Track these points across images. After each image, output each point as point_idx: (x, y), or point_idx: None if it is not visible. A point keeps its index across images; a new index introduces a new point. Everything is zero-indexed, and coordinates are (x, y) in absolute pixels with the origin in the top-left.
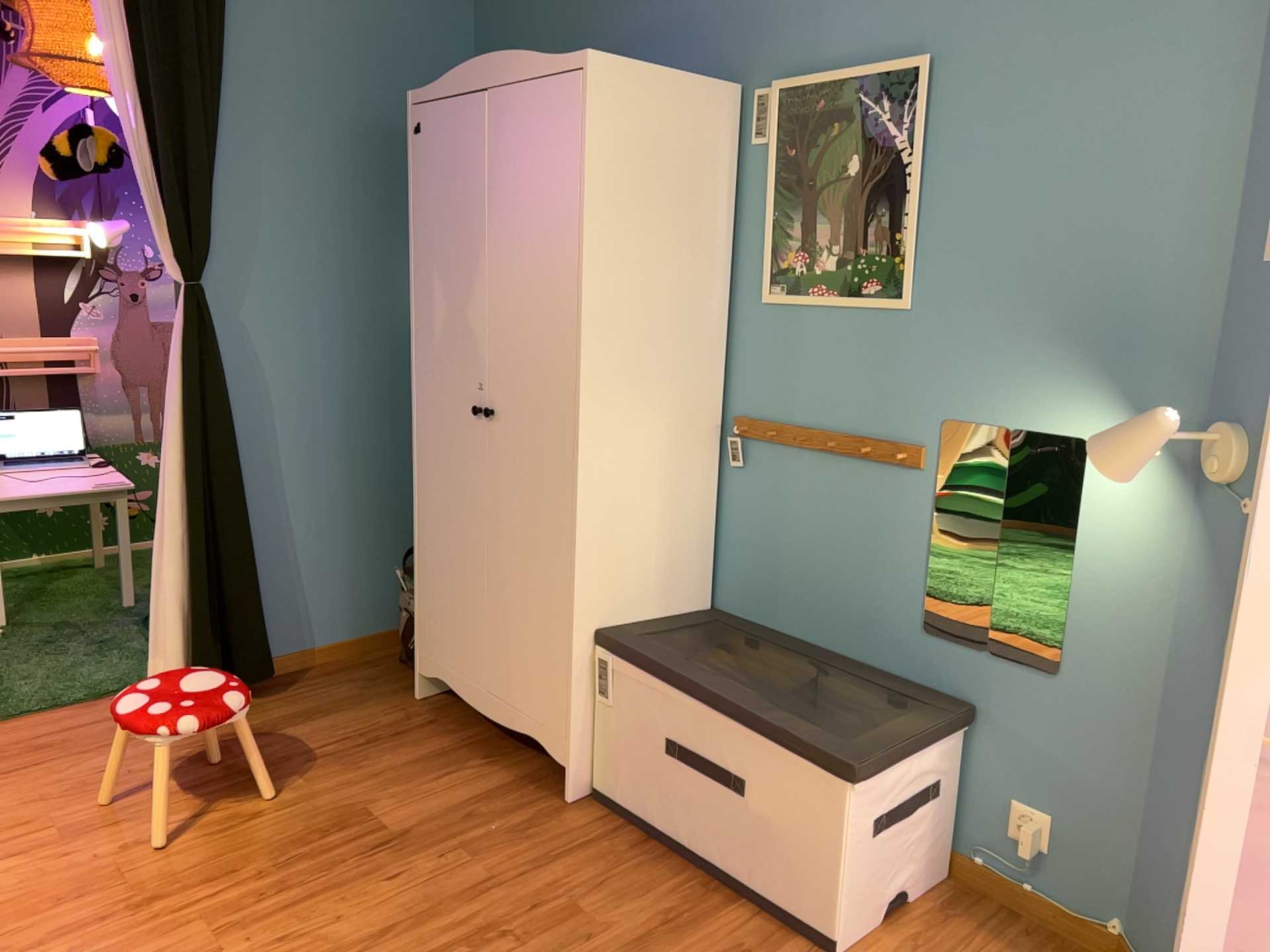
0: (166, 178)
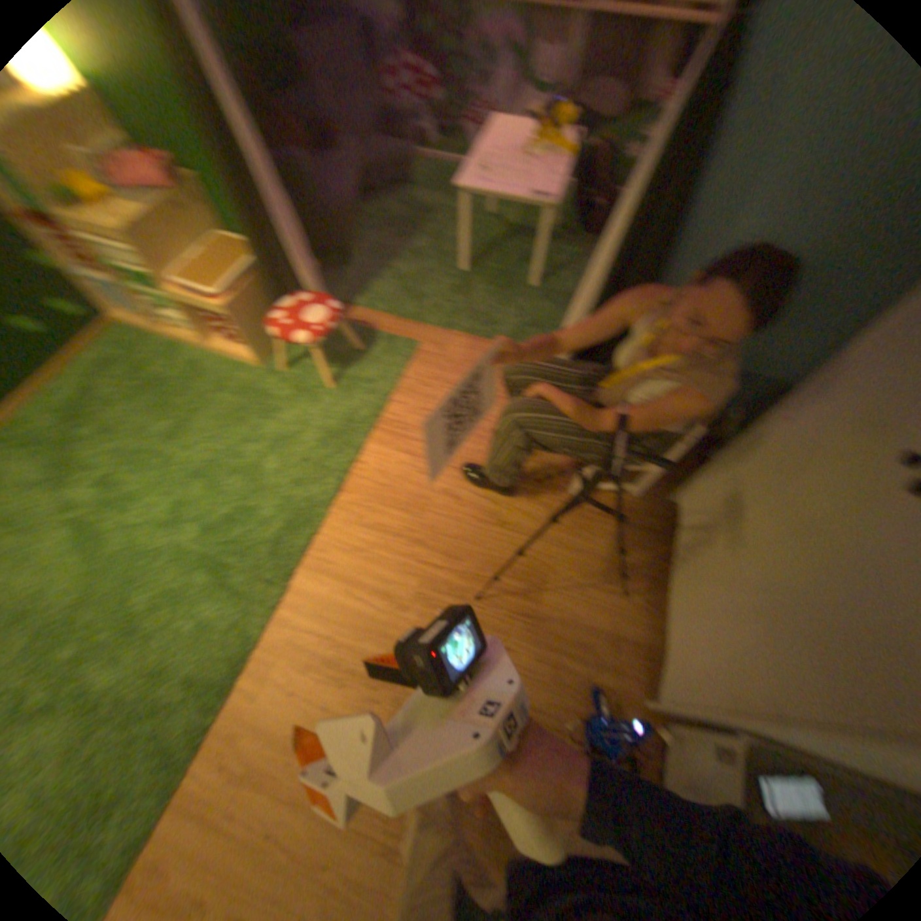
0: None
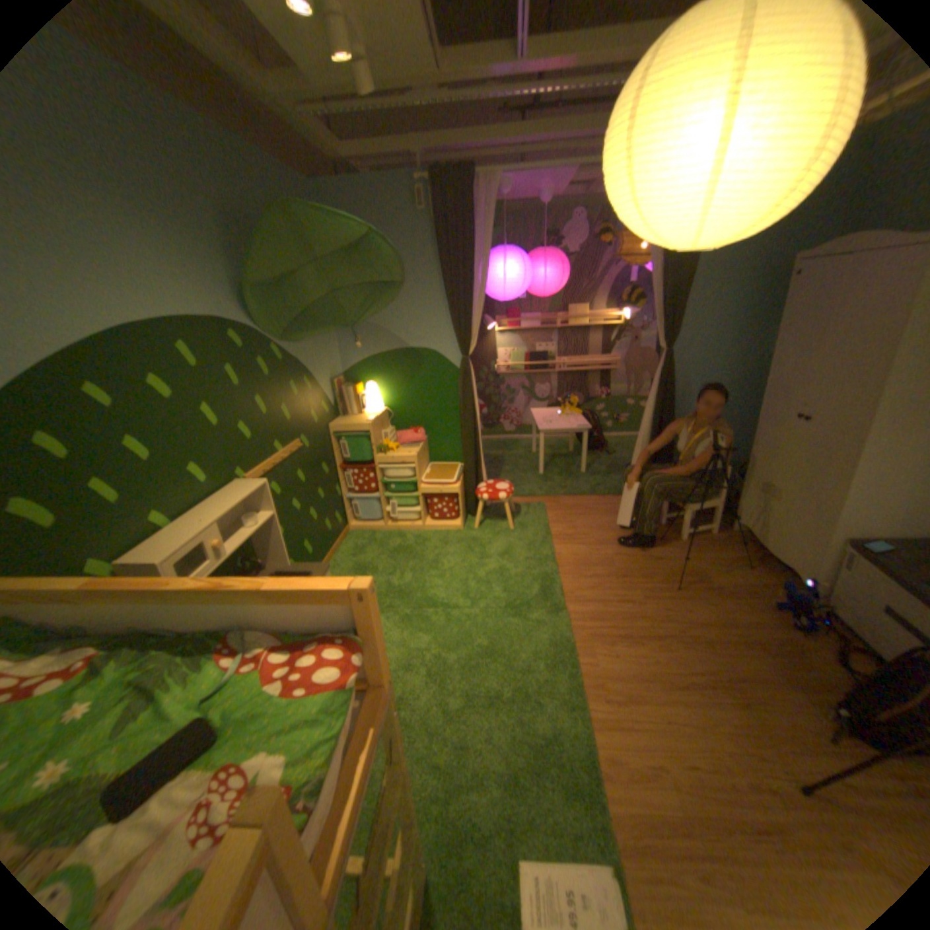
0: (665, 309)
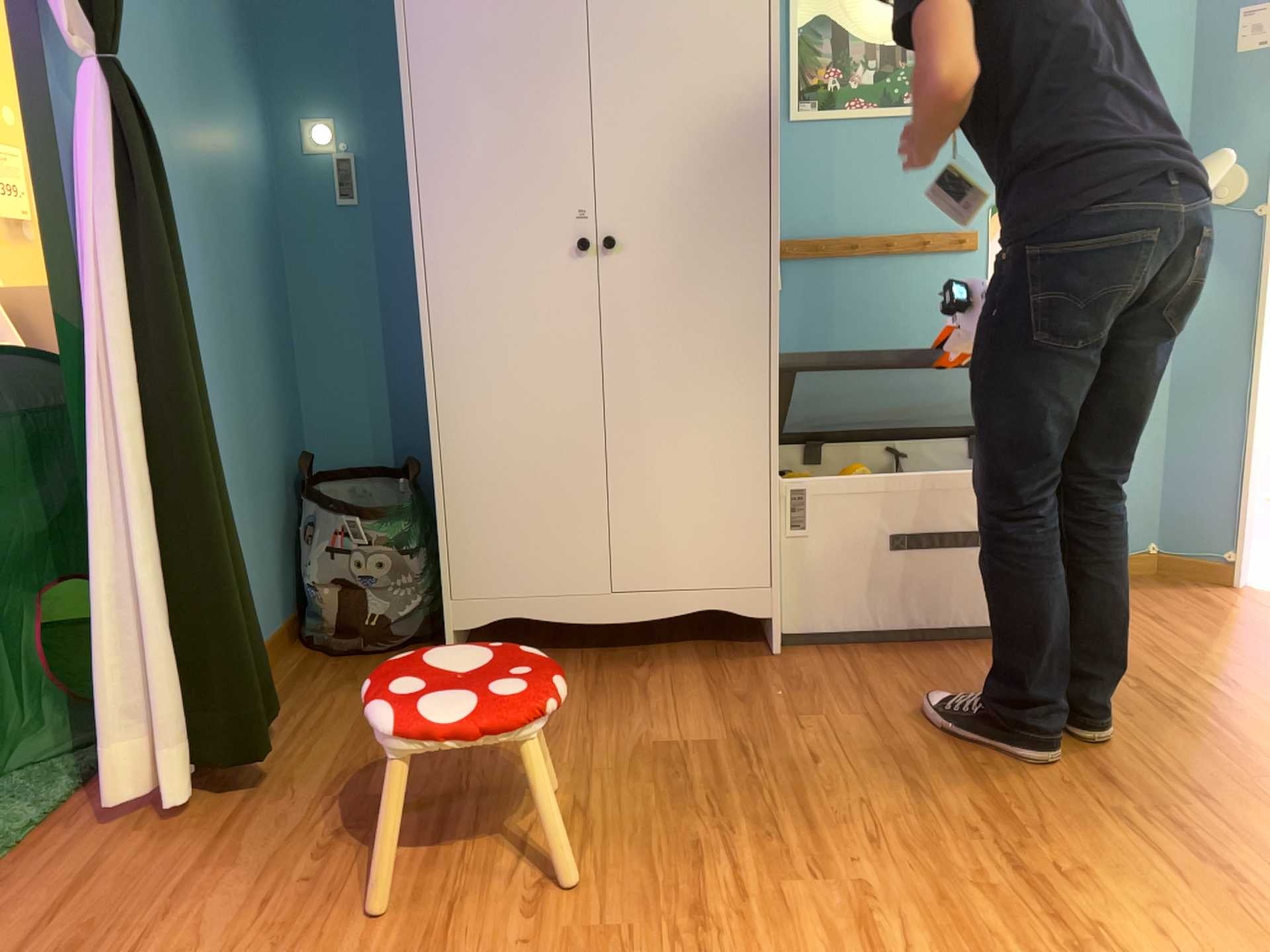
0: None
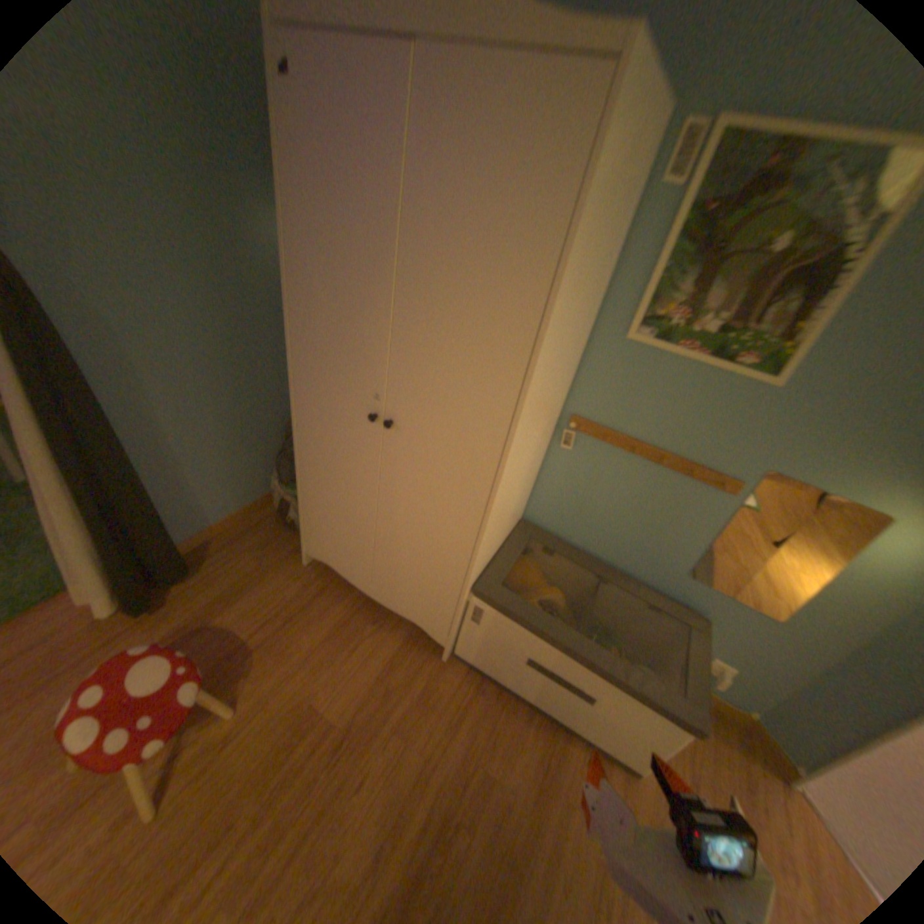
0: None
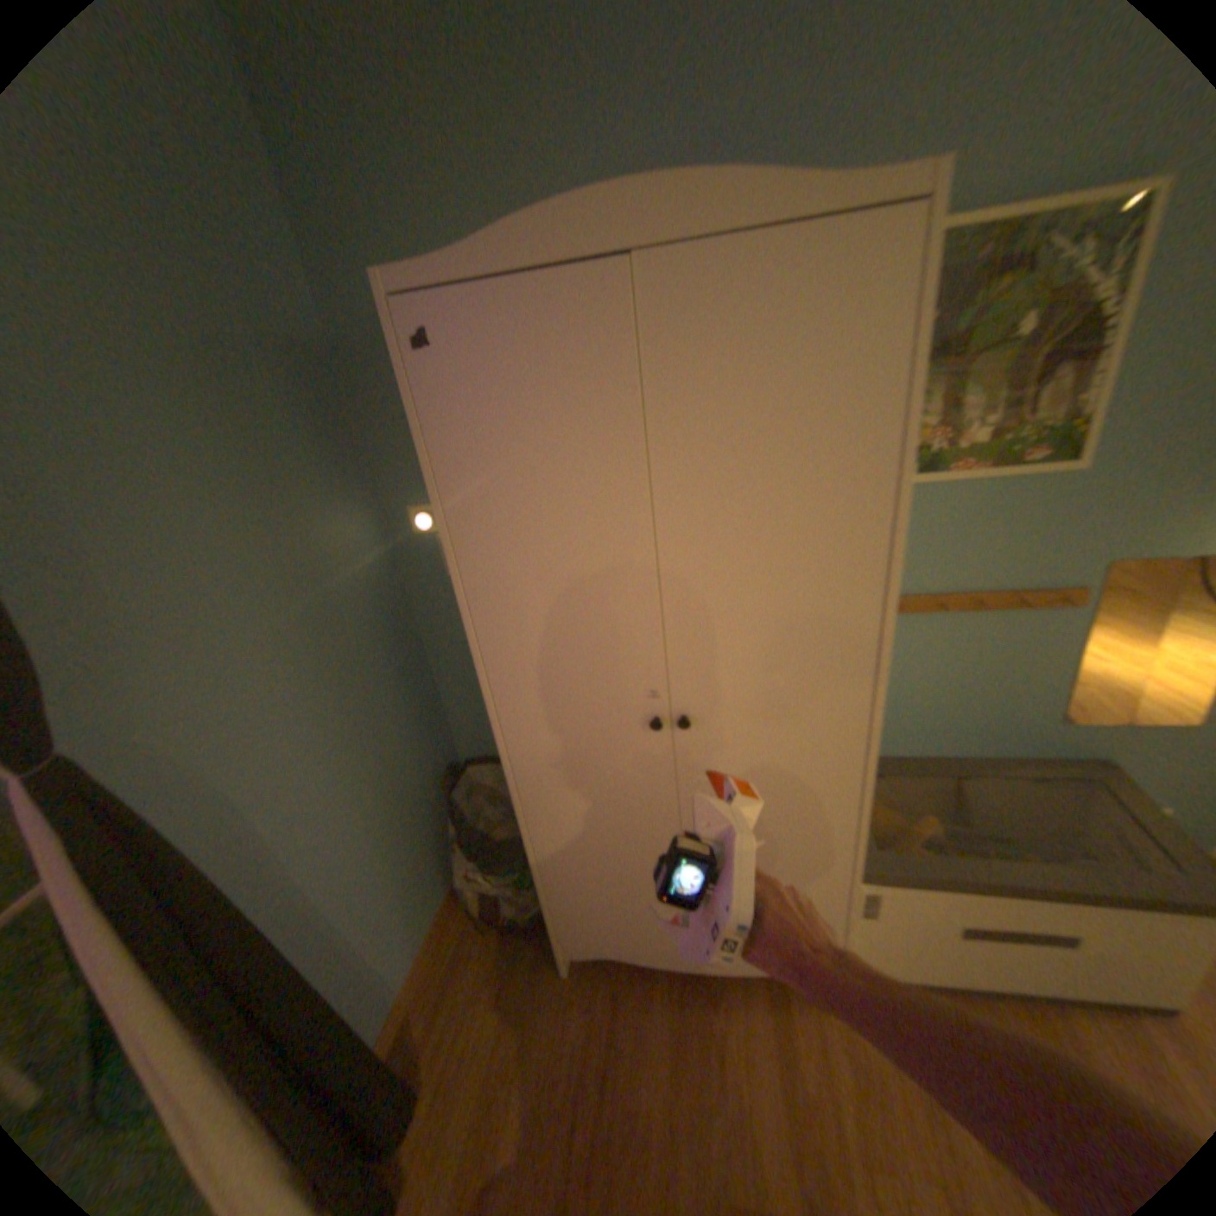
0: None
